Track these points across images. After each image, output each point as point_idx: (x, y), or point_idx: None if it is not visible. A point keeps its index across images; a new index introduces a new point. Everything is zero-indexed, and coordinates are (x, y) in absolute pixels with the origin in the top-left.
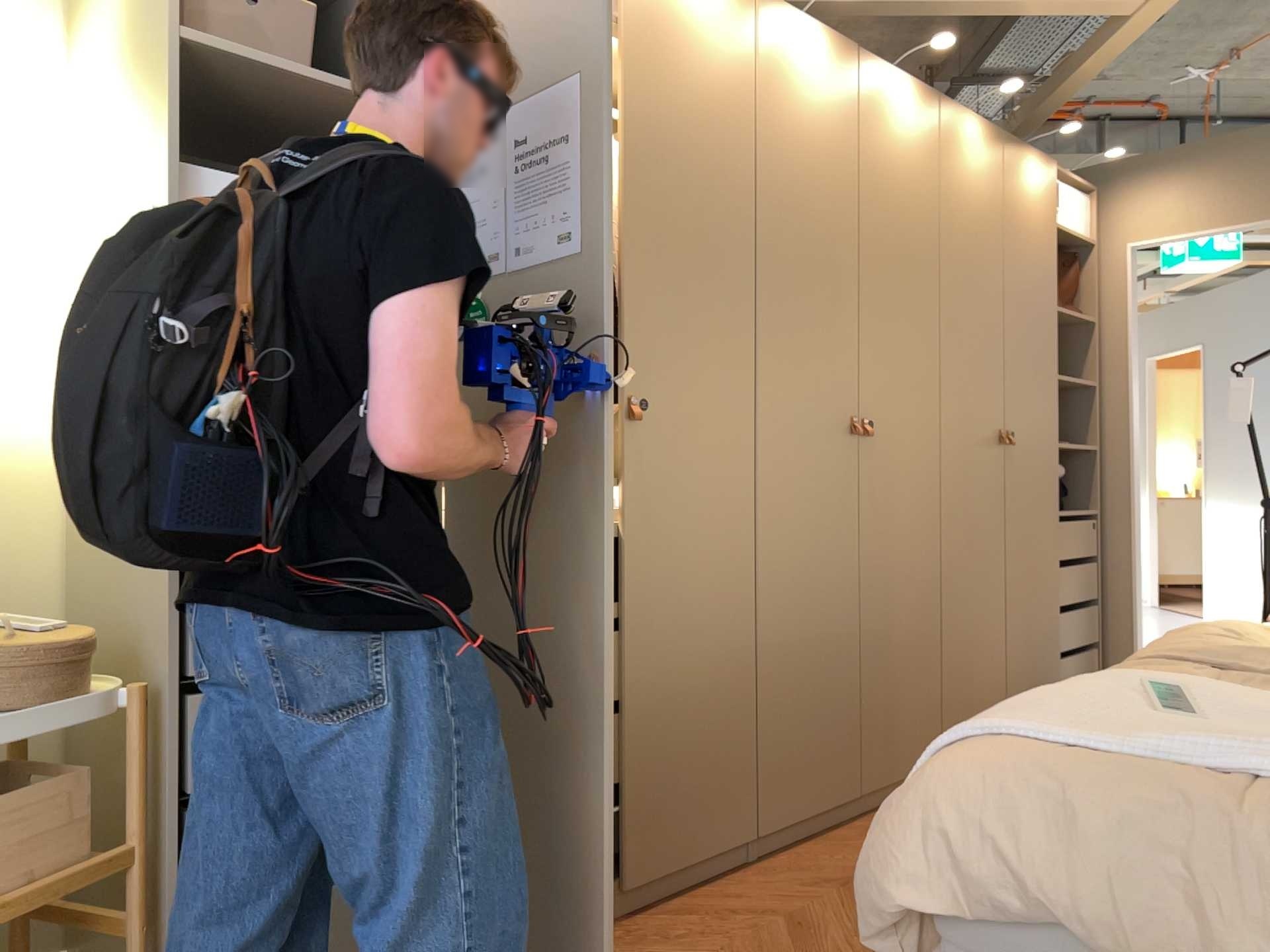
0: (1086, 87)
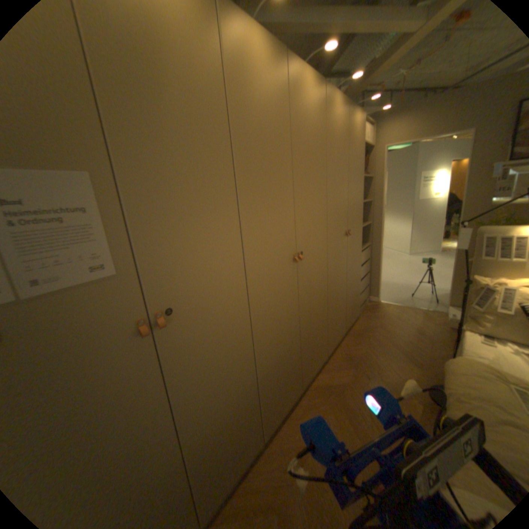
0: (380, 76)
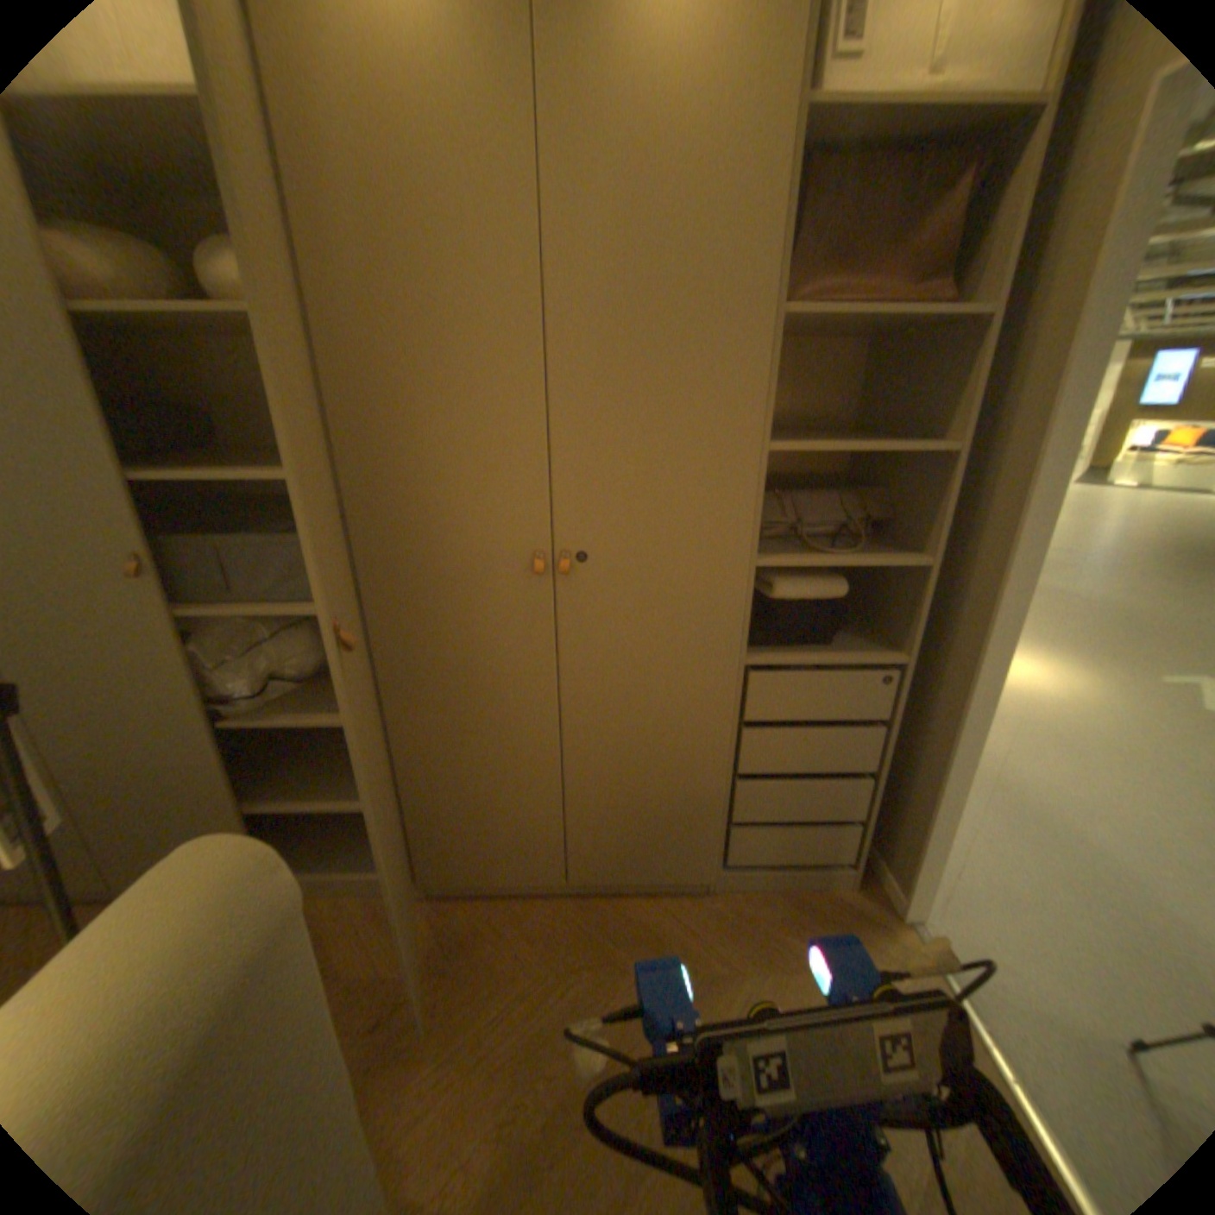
0: None
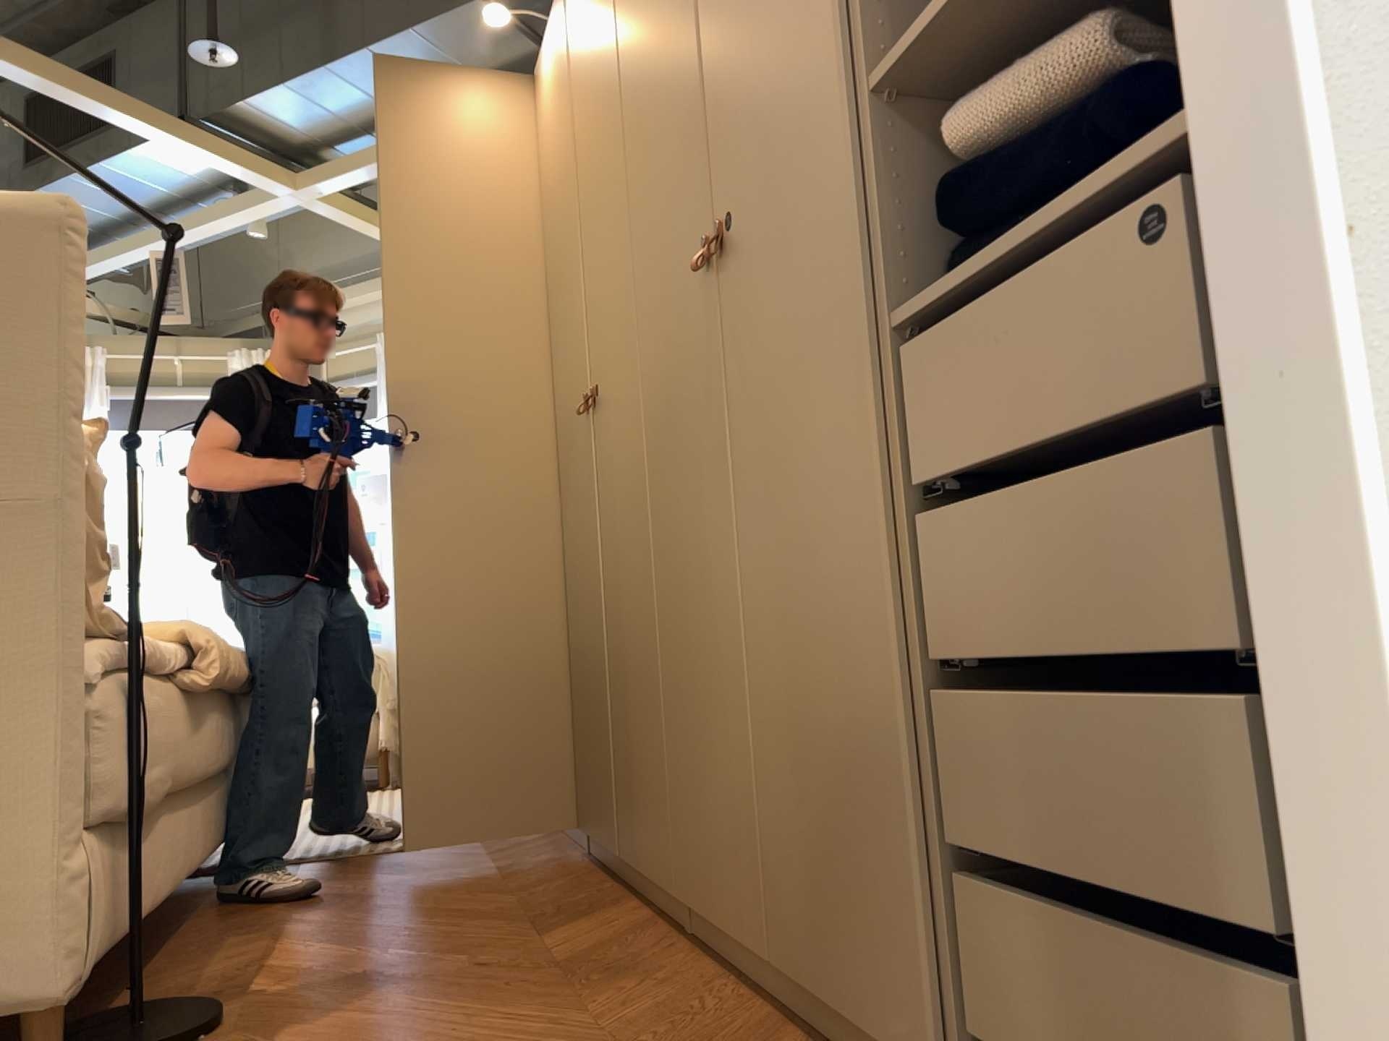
0: None
